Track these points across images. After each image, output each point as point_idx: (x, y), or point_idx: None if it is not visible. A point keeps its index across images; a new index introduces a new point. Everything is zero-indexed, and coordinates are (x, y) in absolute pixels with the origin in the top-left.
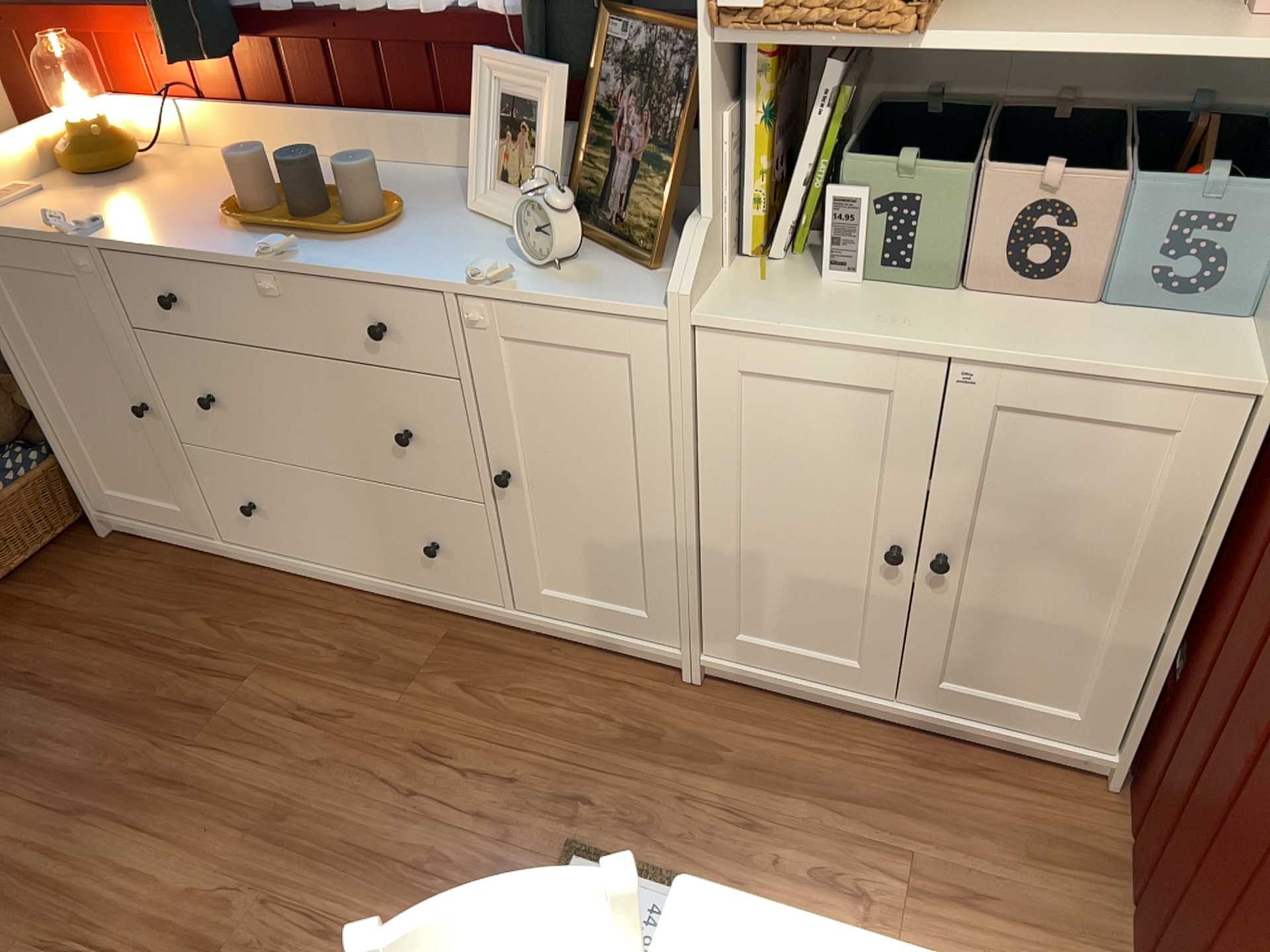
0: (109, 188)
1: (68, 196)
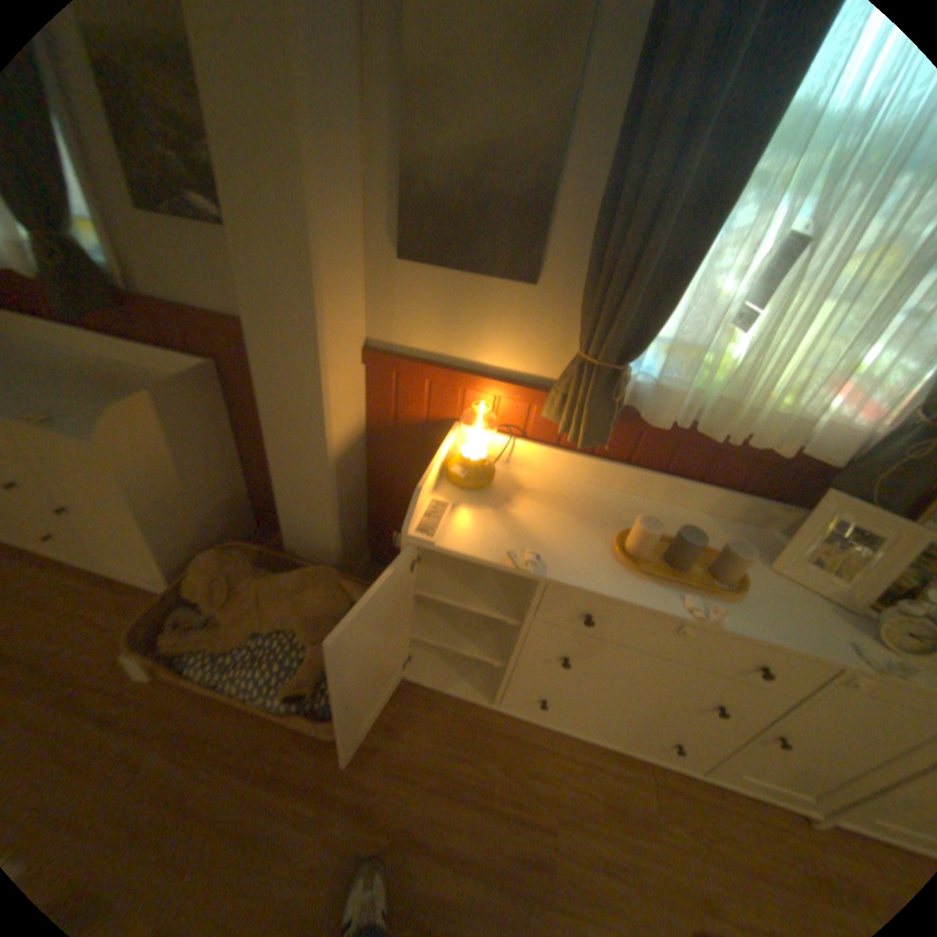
0: (496, 507)
1: (475, 514)
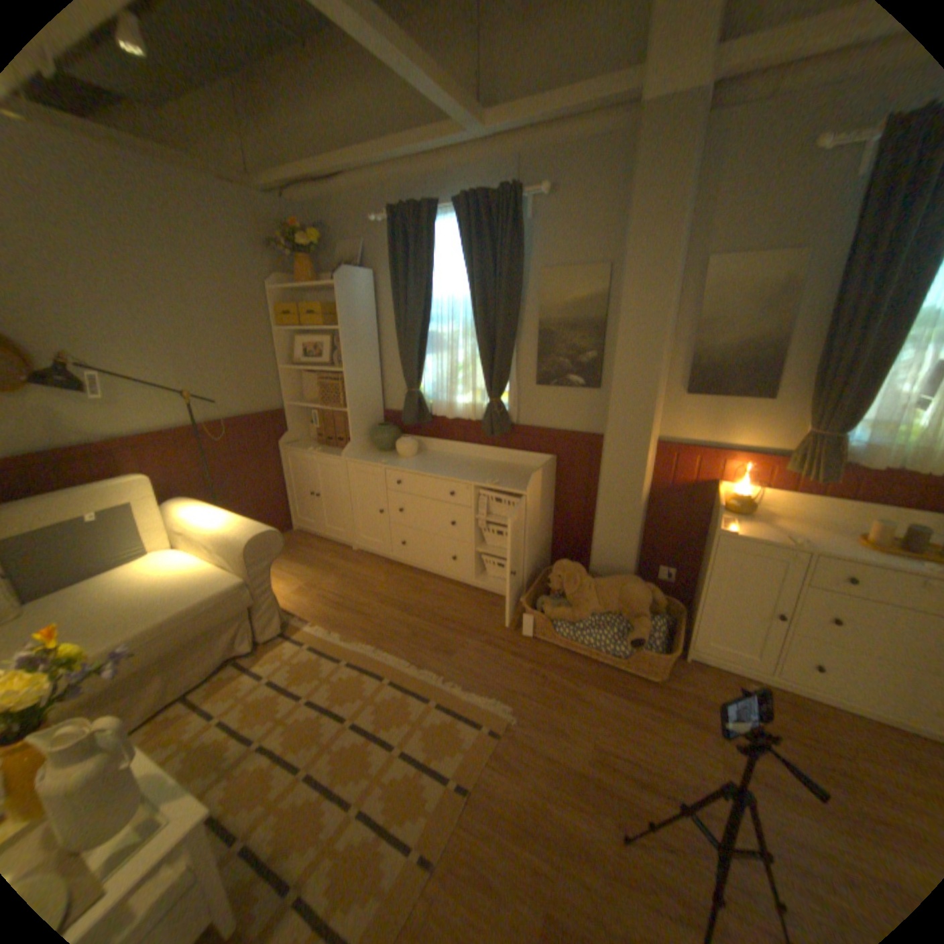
0: (764, 523)
1: (753, 526)
